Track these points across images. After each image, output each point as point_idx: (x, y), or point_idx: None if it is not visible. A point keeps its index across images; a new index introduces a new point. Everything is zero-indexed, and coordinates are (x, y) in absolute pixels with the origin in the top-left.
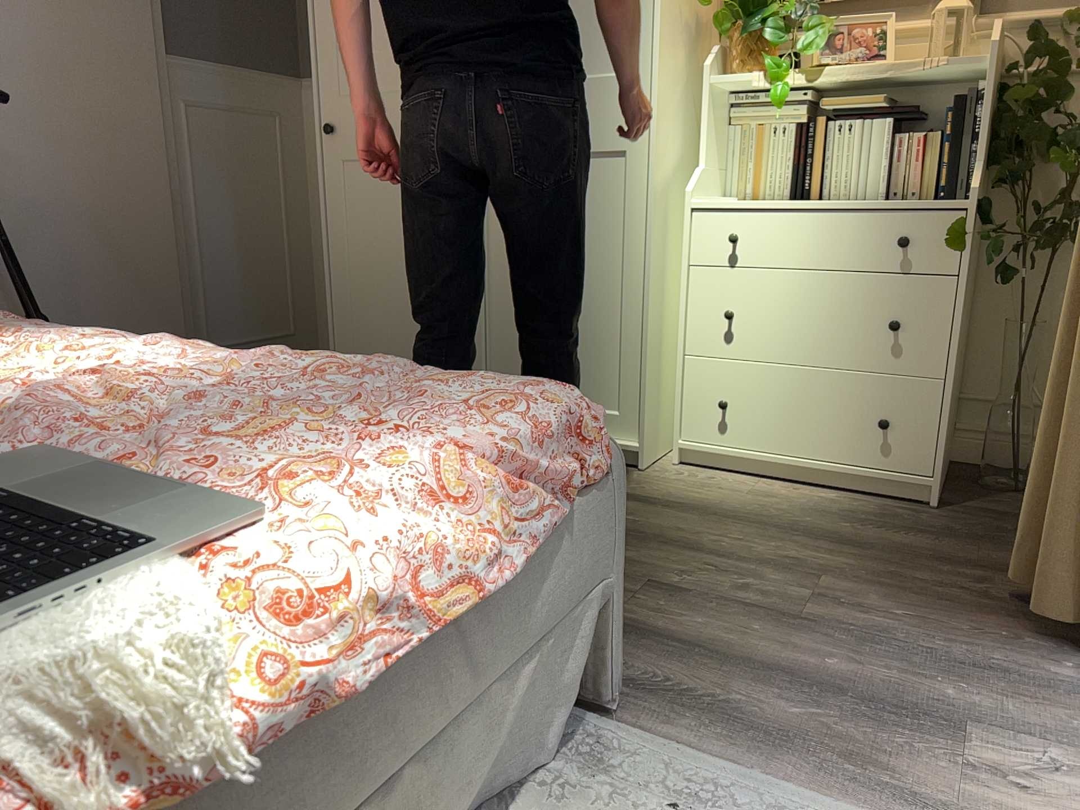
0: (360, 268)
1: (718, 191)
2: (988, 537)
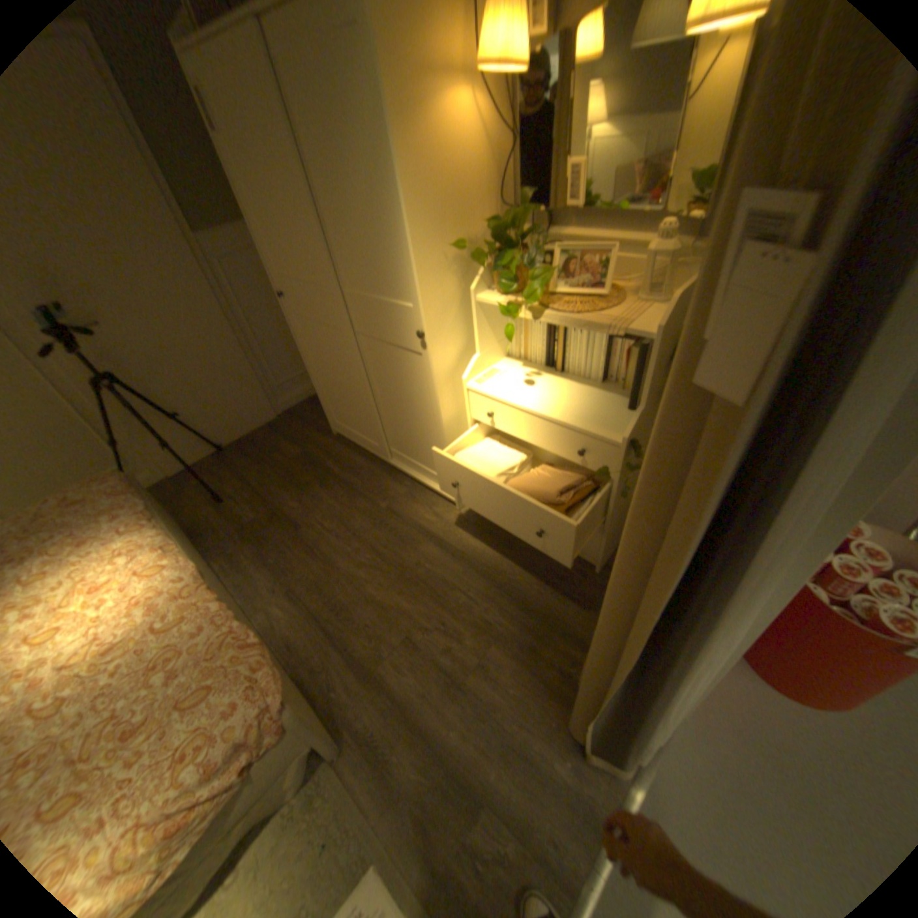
0: (320, 372)
1: (500, 355)
2: None
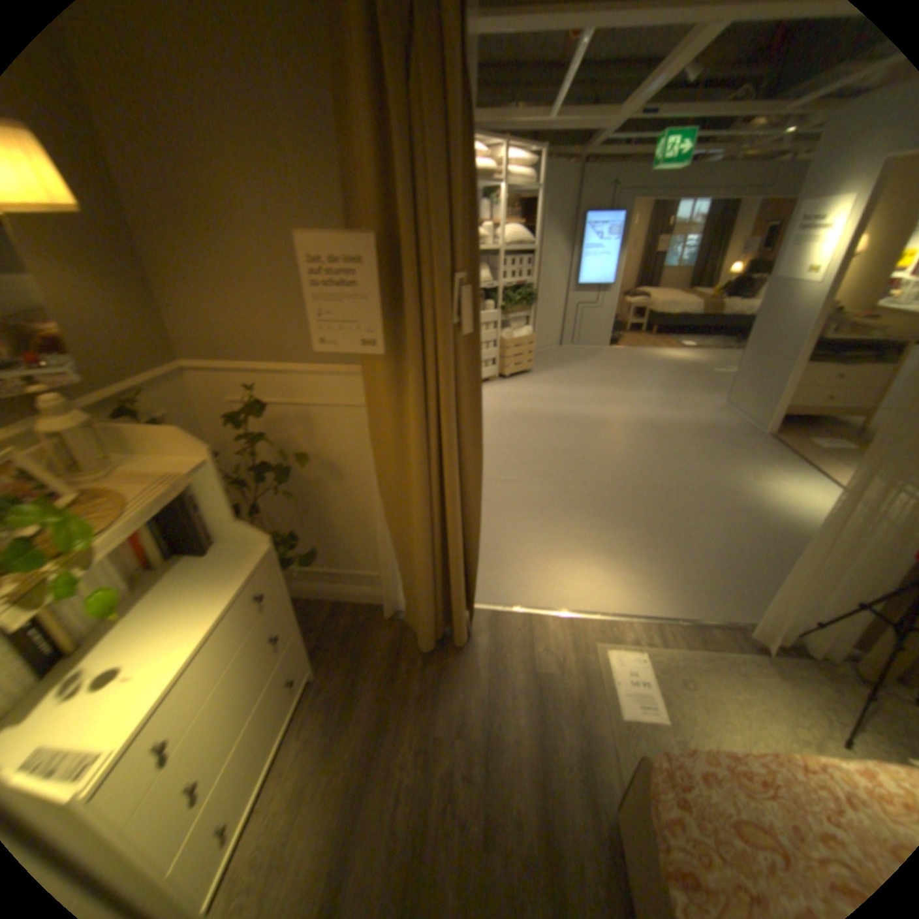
0: None
1: None
2: (350, 655)
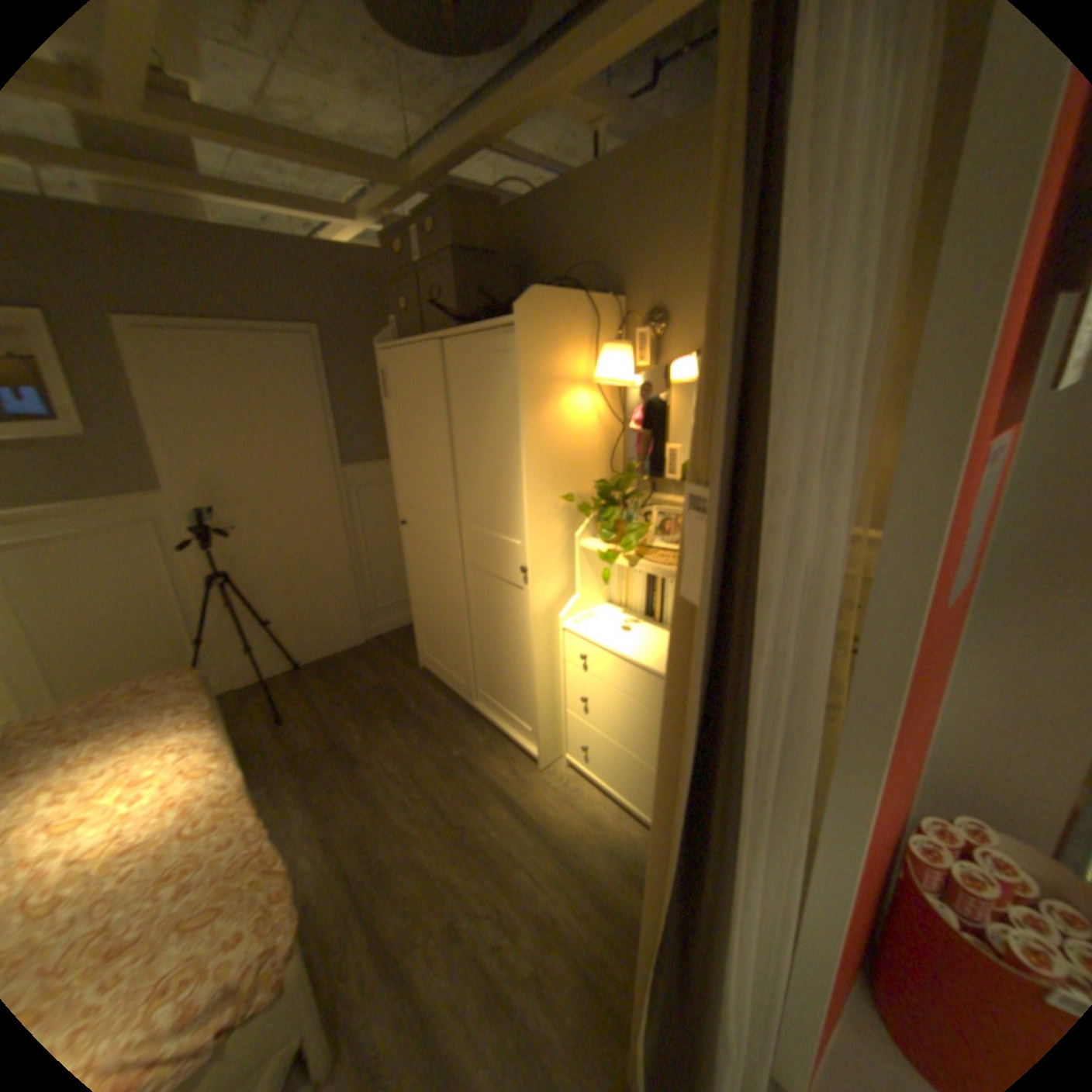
0: (420, 597)
1: (600, 599)
2: None
